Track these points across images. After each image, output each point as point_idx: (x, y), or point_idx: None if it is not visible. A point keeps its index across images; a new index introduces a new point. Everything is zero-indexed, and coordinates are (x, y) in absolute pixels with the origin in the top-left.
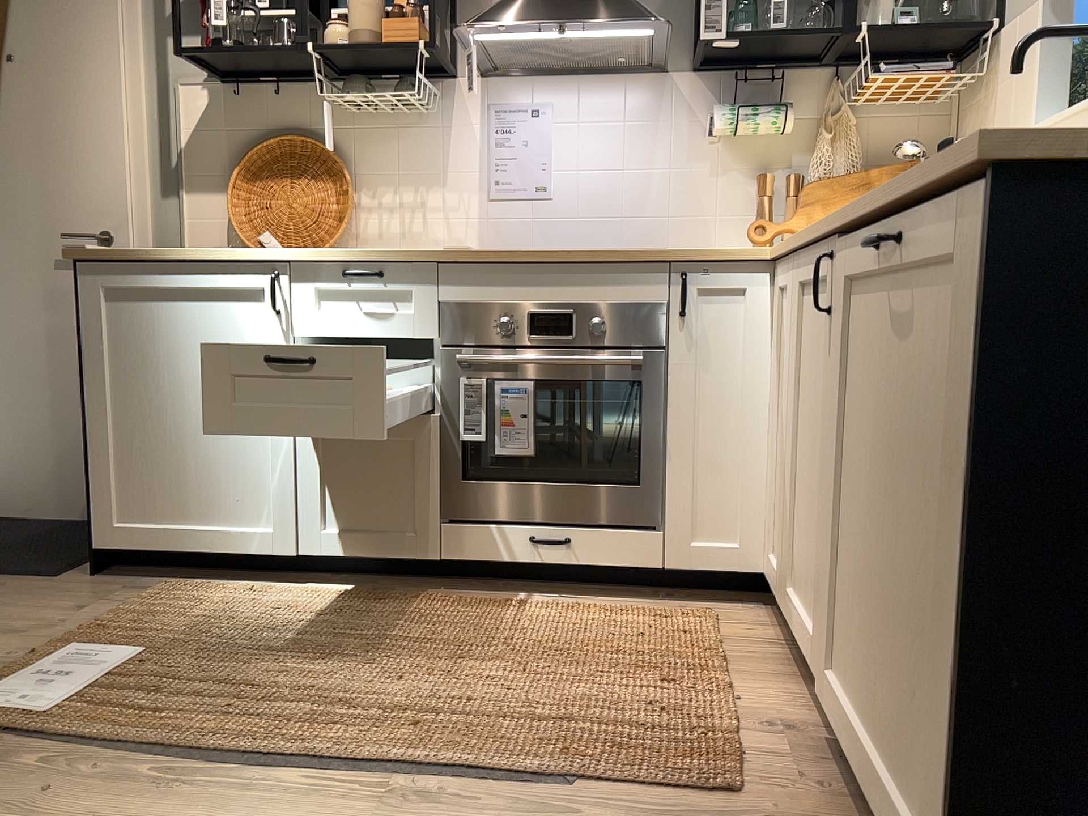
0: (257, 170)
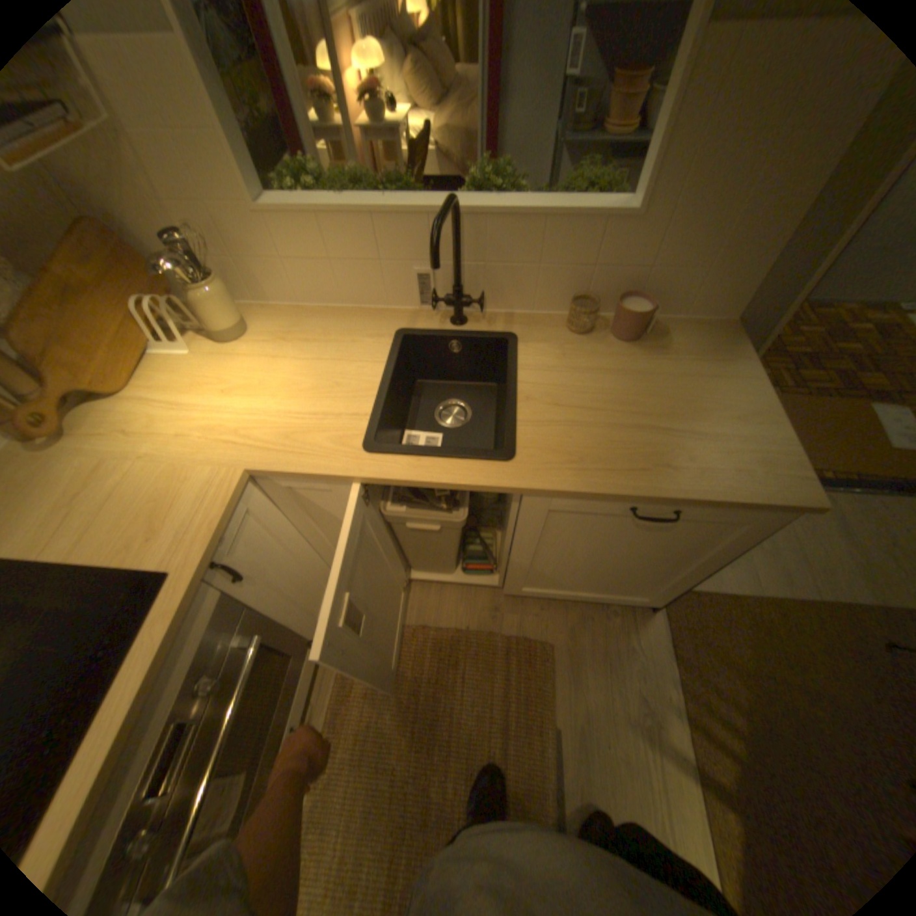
0: None
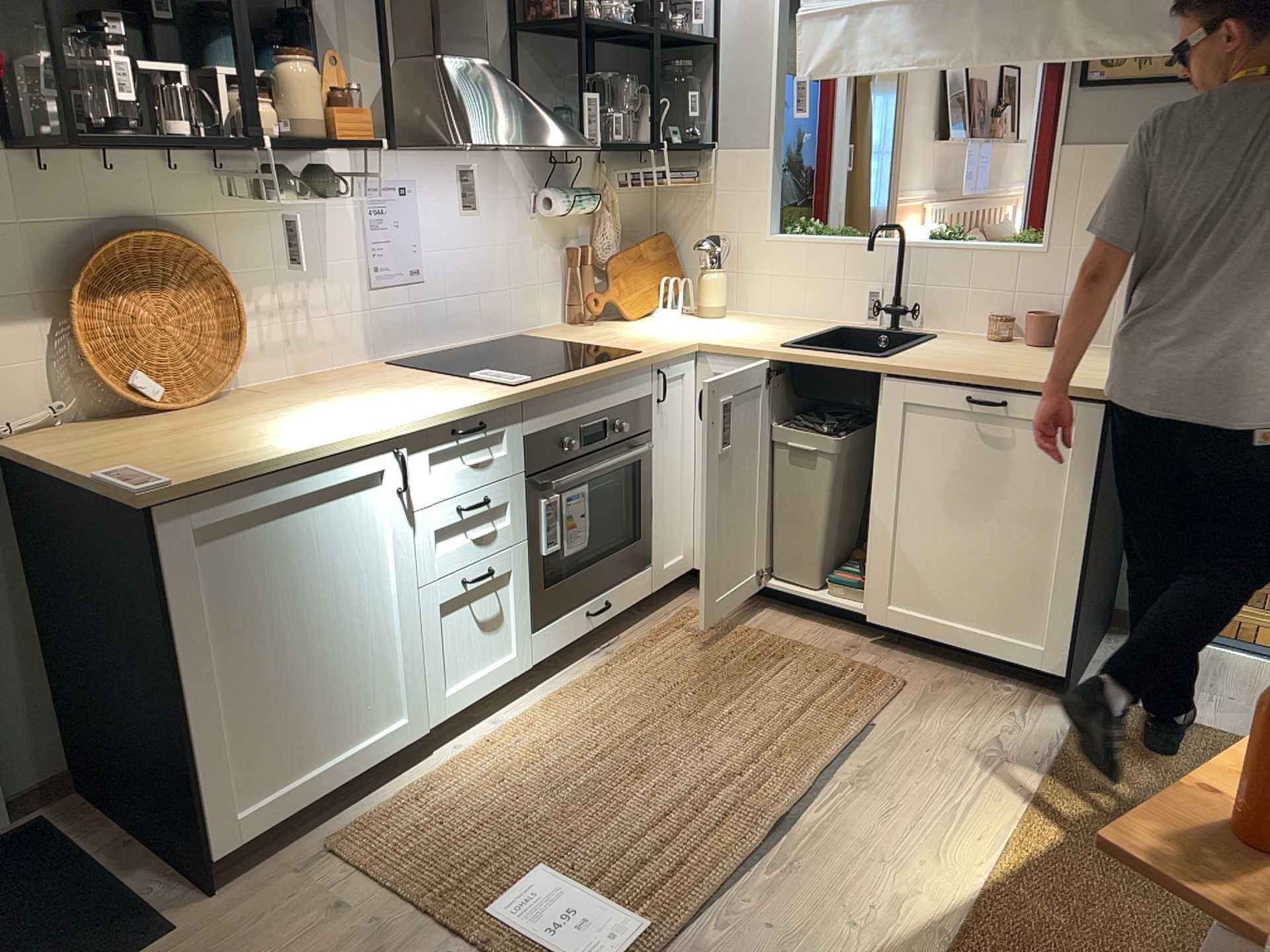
0: (96, 282)
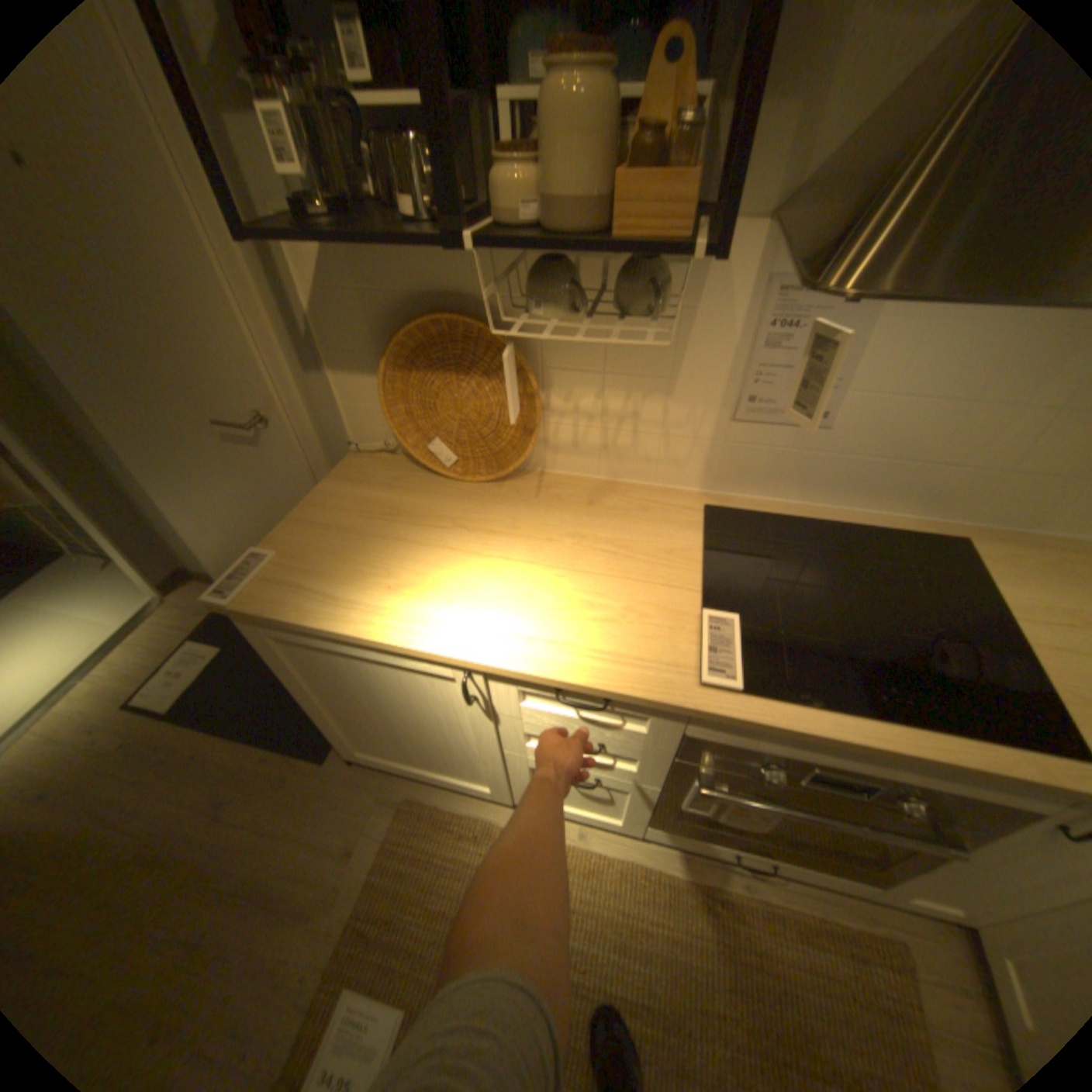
0: (412, 351)
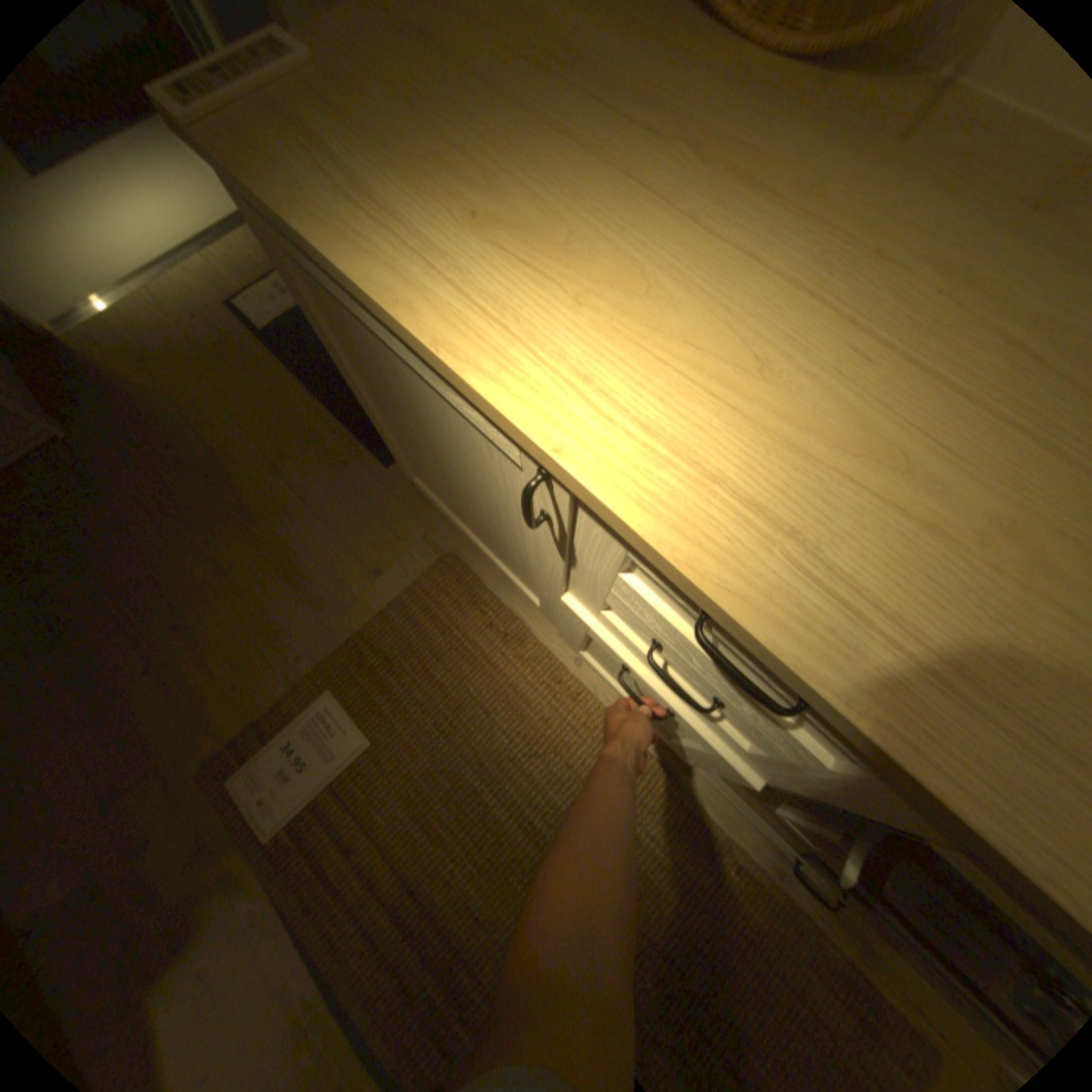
0: None
